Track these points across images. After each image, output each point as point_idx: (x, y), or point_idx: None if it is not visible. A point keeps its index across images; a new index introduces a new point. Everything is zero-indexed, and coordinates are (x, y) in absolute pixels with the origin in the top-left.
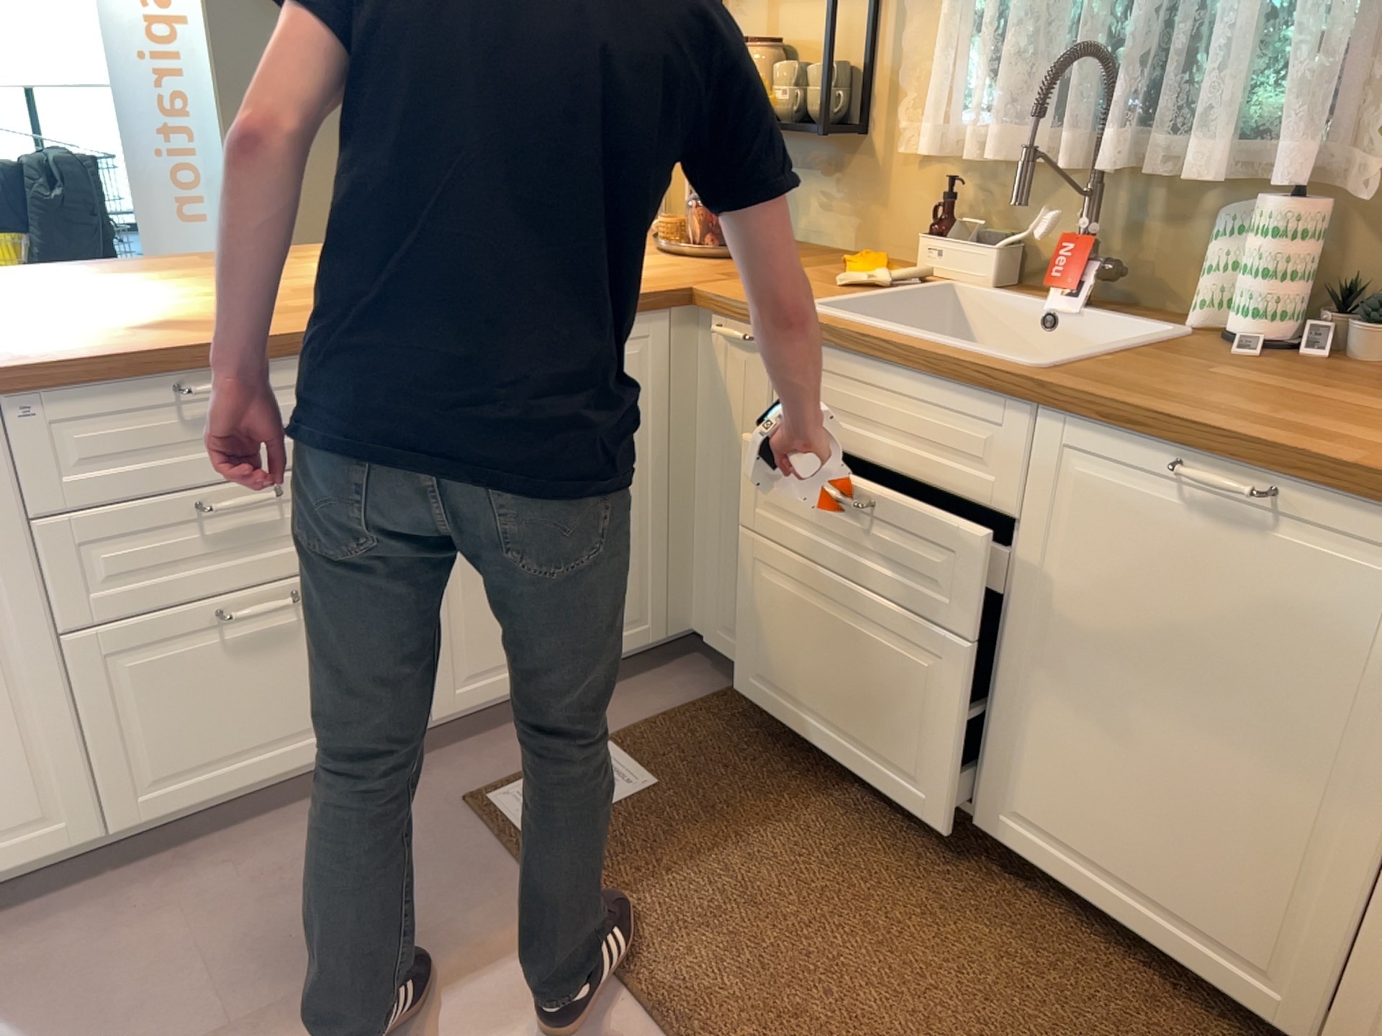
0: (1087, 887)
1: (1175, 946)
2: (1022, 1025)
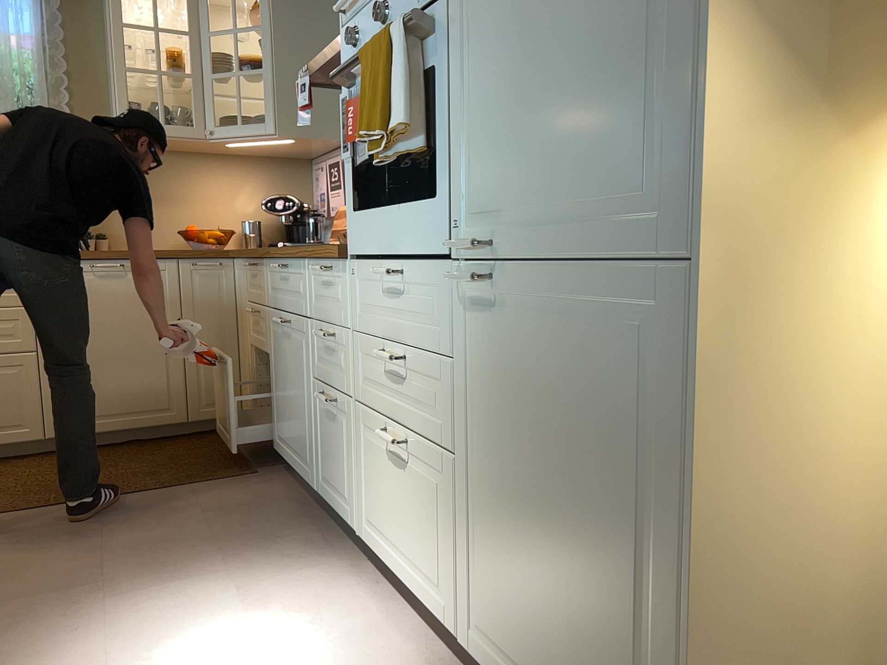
0: (103, 426)
1: (139, 422)
2: (119, 462)
